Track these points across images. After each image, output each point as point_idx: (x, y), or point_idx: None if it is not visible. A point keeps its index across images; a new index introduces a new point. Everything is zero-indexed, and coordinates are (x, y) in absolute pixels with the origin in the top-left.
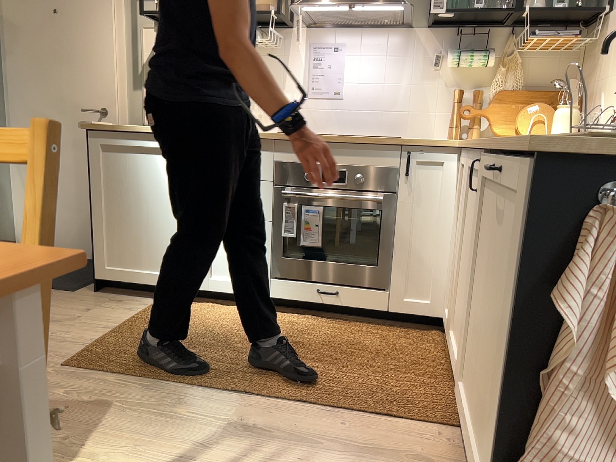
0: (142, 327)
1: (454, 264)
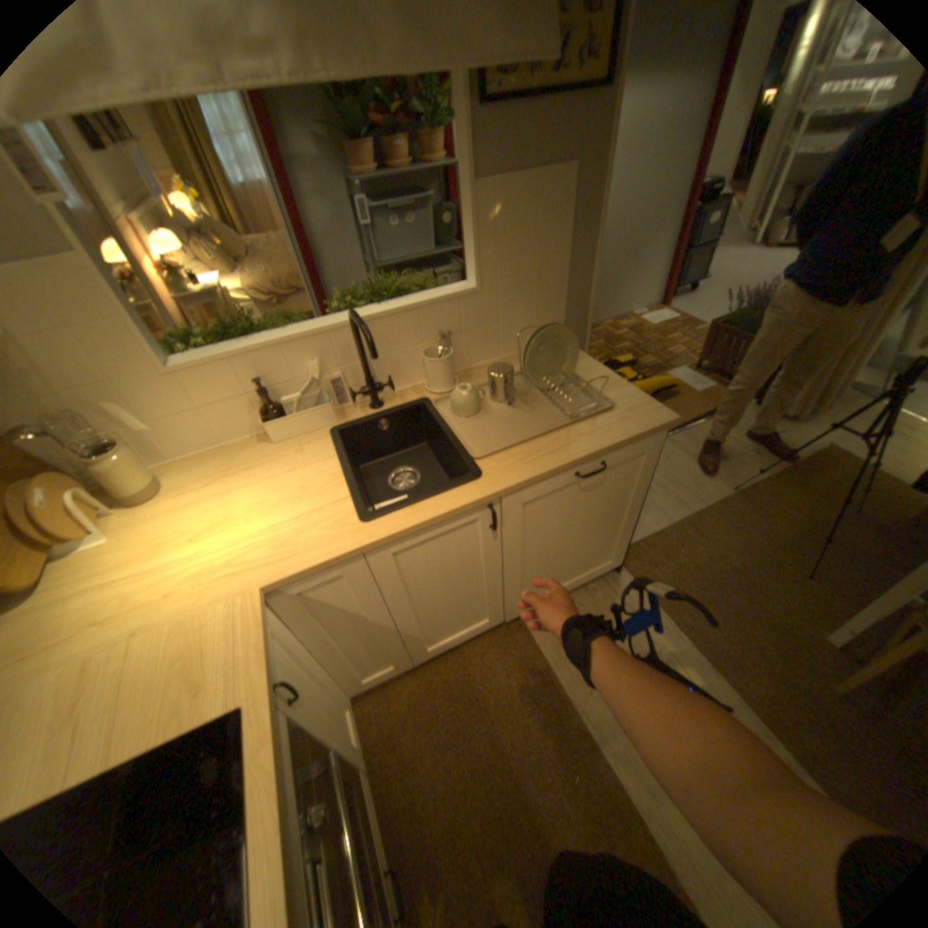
0: None
1: (349, 653)
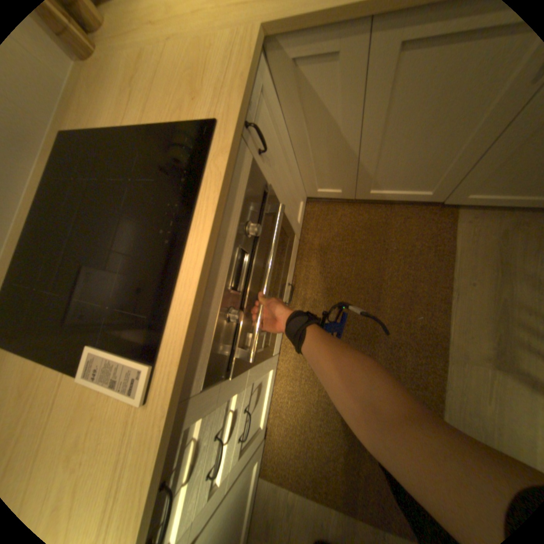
0: (337, 484)
1: (317, 161)
